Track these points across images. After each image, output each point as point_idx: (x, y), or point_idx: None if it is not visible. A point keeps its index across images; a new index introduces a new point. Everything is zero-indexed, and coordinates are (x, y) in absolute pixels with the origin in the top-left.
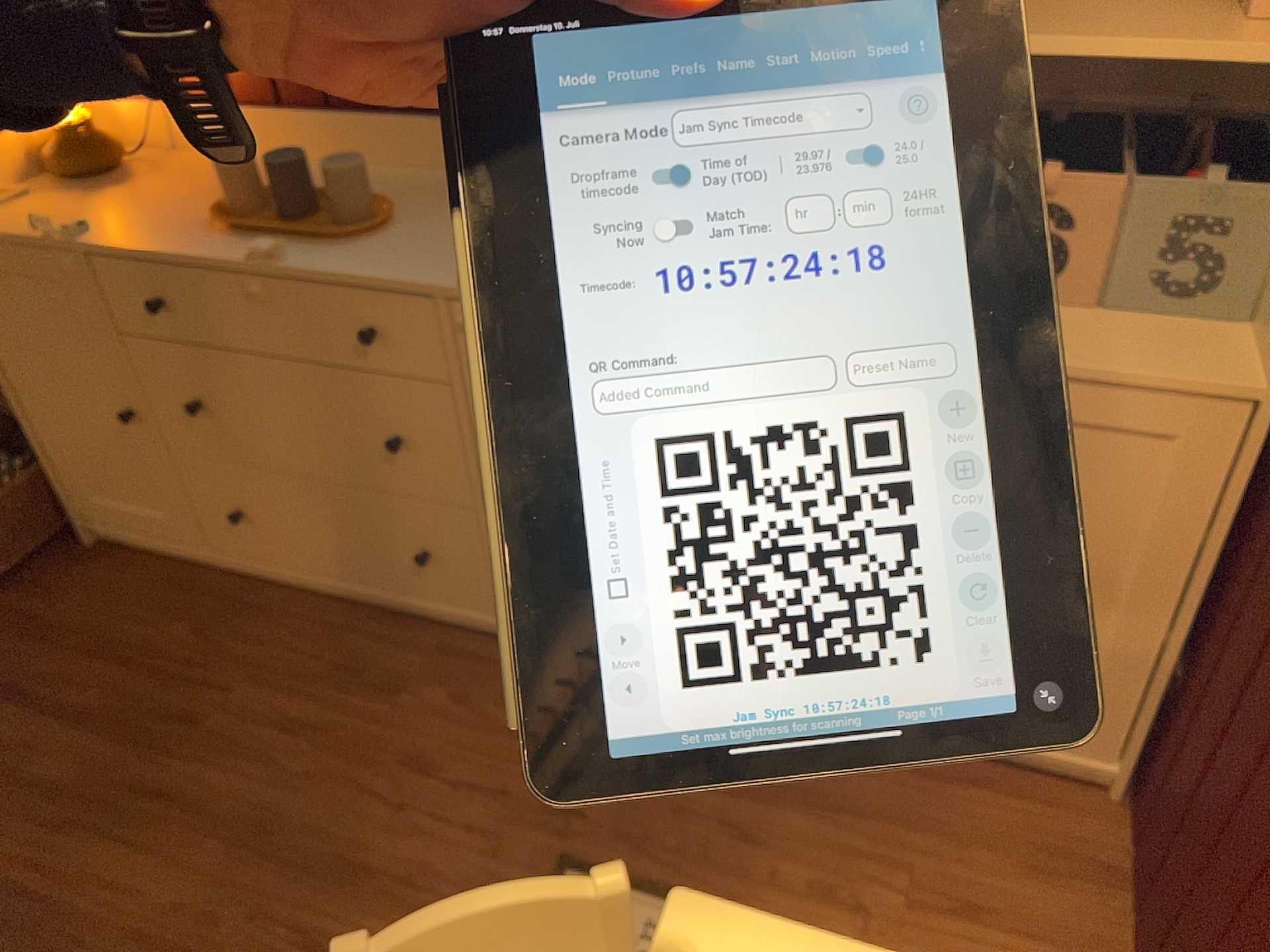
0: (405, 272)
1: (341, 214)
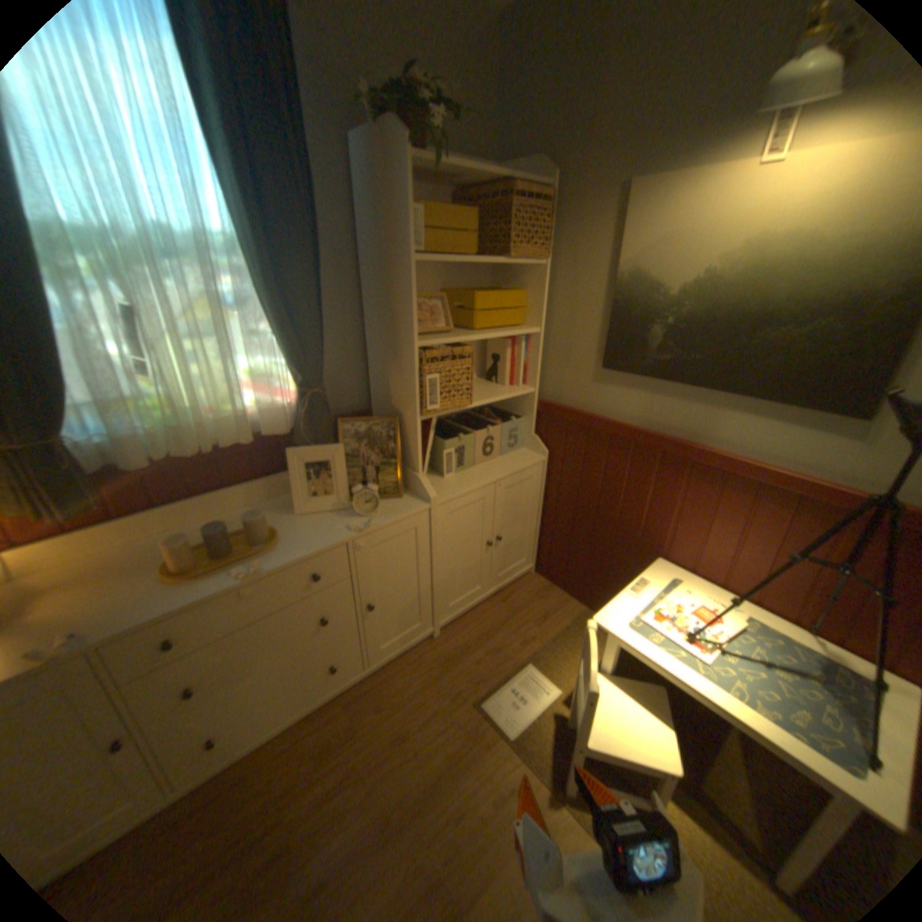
0: (321, 541)
1: (250, 539)
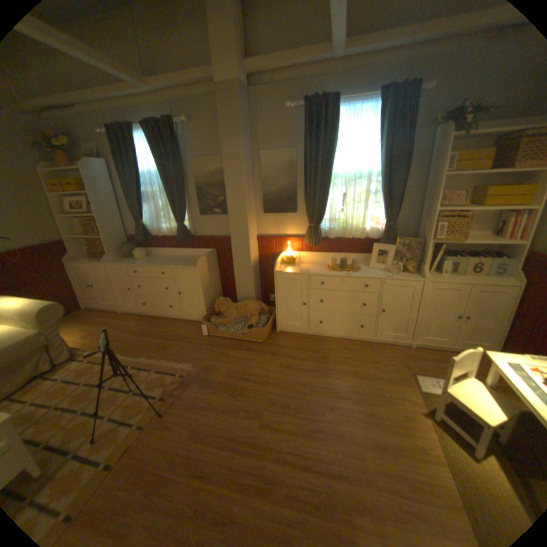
0: (372, 275)
1: (351, 267)
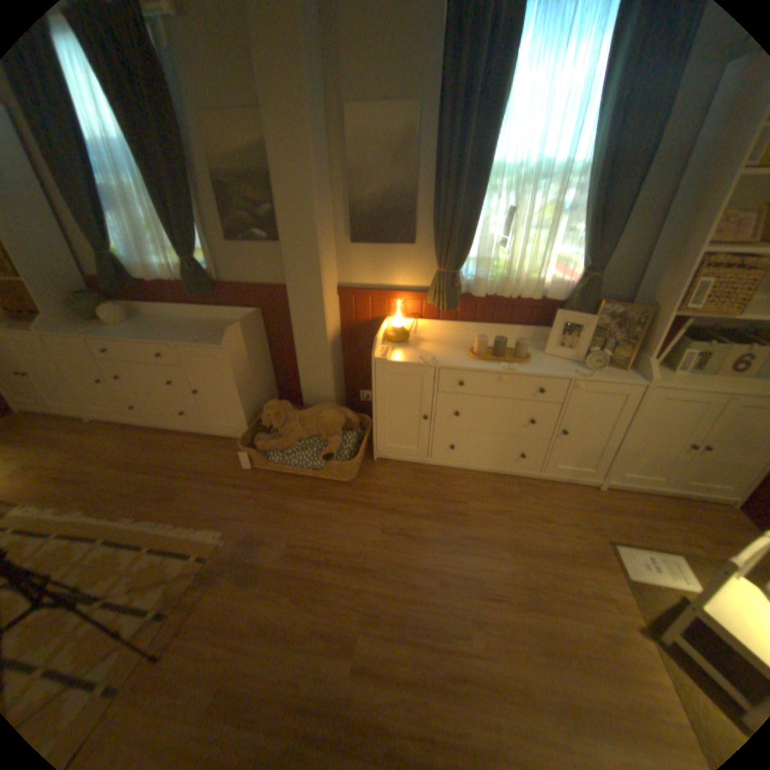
0: (554, 372)
1: (514, 354)
